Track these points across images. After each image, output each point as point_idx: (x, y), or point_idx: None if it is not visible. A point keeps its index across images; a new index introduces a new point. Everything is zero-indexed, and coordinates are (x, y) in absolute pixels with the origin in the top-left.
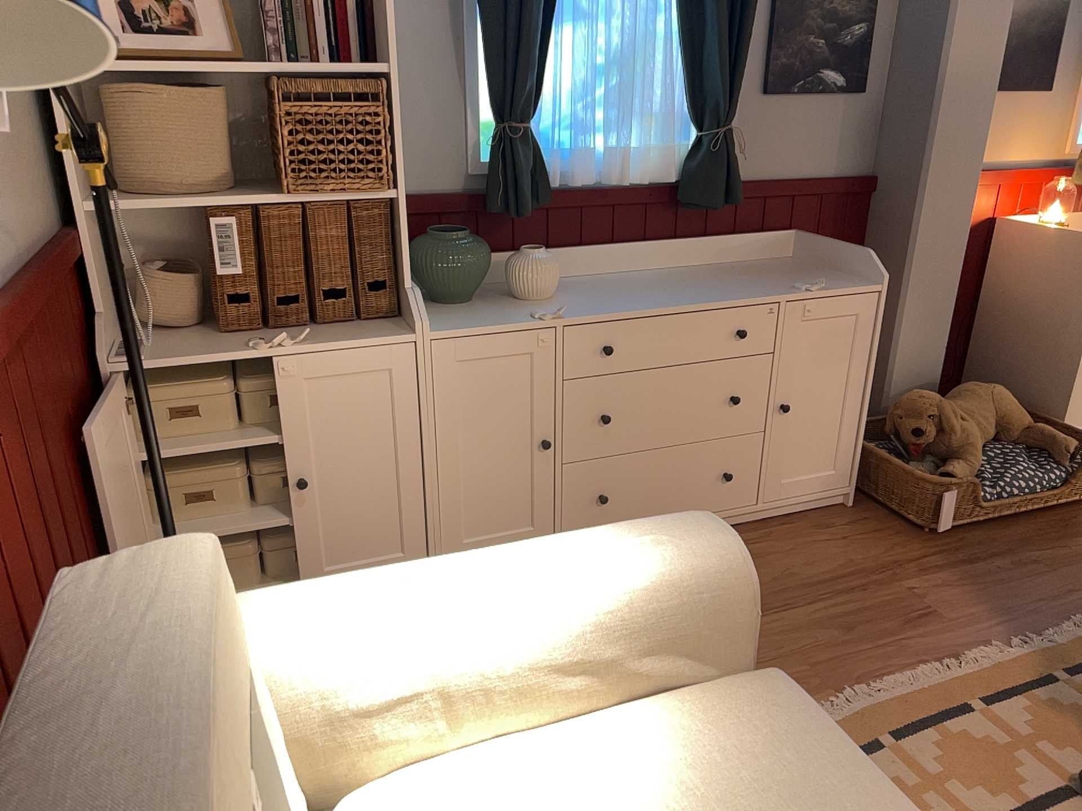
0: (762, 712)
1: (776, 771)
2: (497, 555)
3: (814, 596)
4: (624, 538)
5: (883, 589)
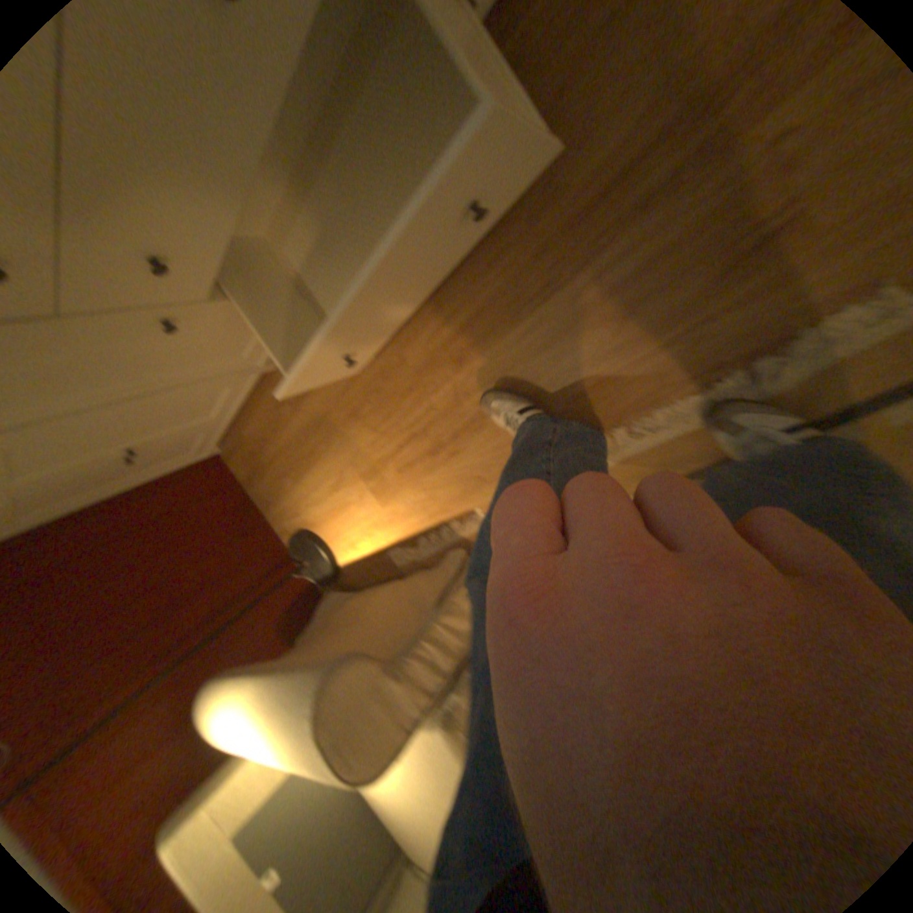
0: (434, 762)
1: (446, 796)
2: (245, 730)
3: (585, 243)
4: (284, 749)
5: (713, 167)
